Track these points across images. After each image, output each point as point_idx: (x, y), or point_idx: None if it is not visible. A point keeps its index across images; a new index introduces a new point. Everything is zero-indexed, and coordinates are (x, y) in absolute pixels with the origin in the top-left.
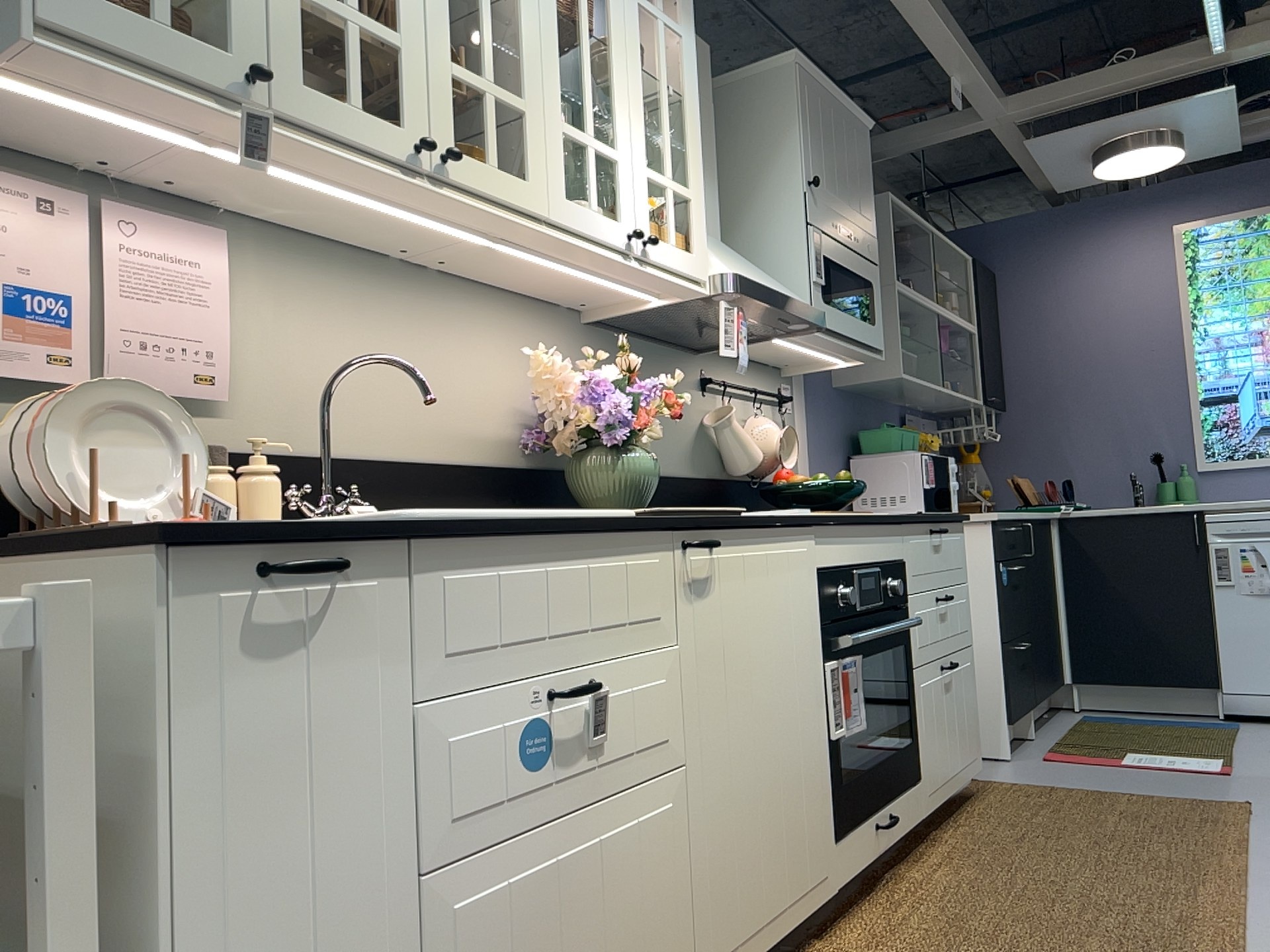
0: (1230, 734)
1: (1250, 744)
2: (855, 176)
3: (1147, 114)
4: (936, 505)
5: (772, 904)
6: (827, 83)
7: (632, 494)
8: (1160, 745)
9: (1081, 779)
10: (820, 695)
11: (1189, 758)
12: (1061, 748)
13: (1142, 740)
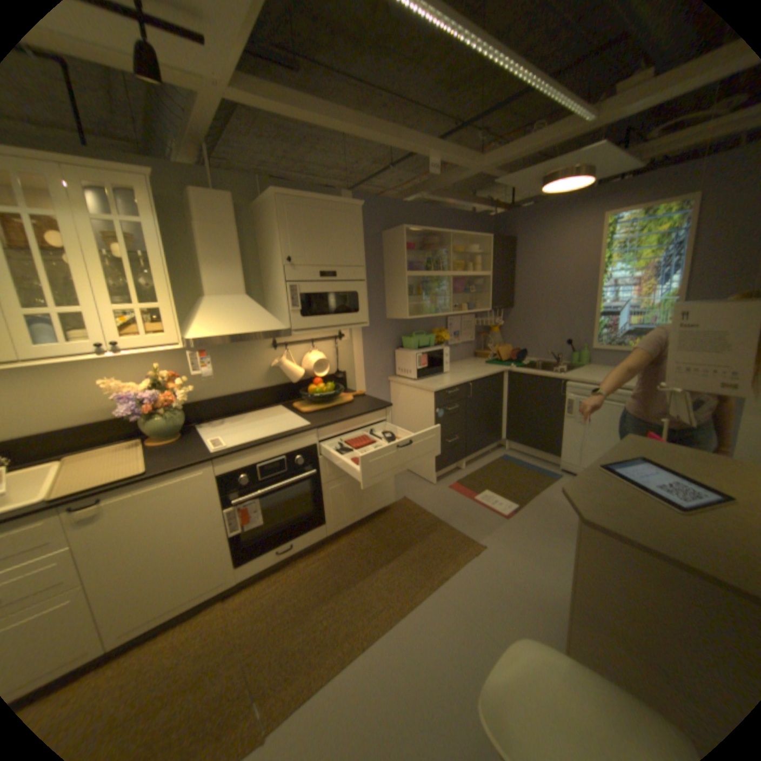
0: (547, 486)
1: (547, 497)
2: (340, 239)
3: (556, 160)
4: (425, 374)
5: (170, 606)
6: (307, 195)
7: (162, 432)
8: (506, 488)
9: (443, 508)
10: (216, 524)
11: (505, 502)
12: (463, 481)
13: (503, 482)
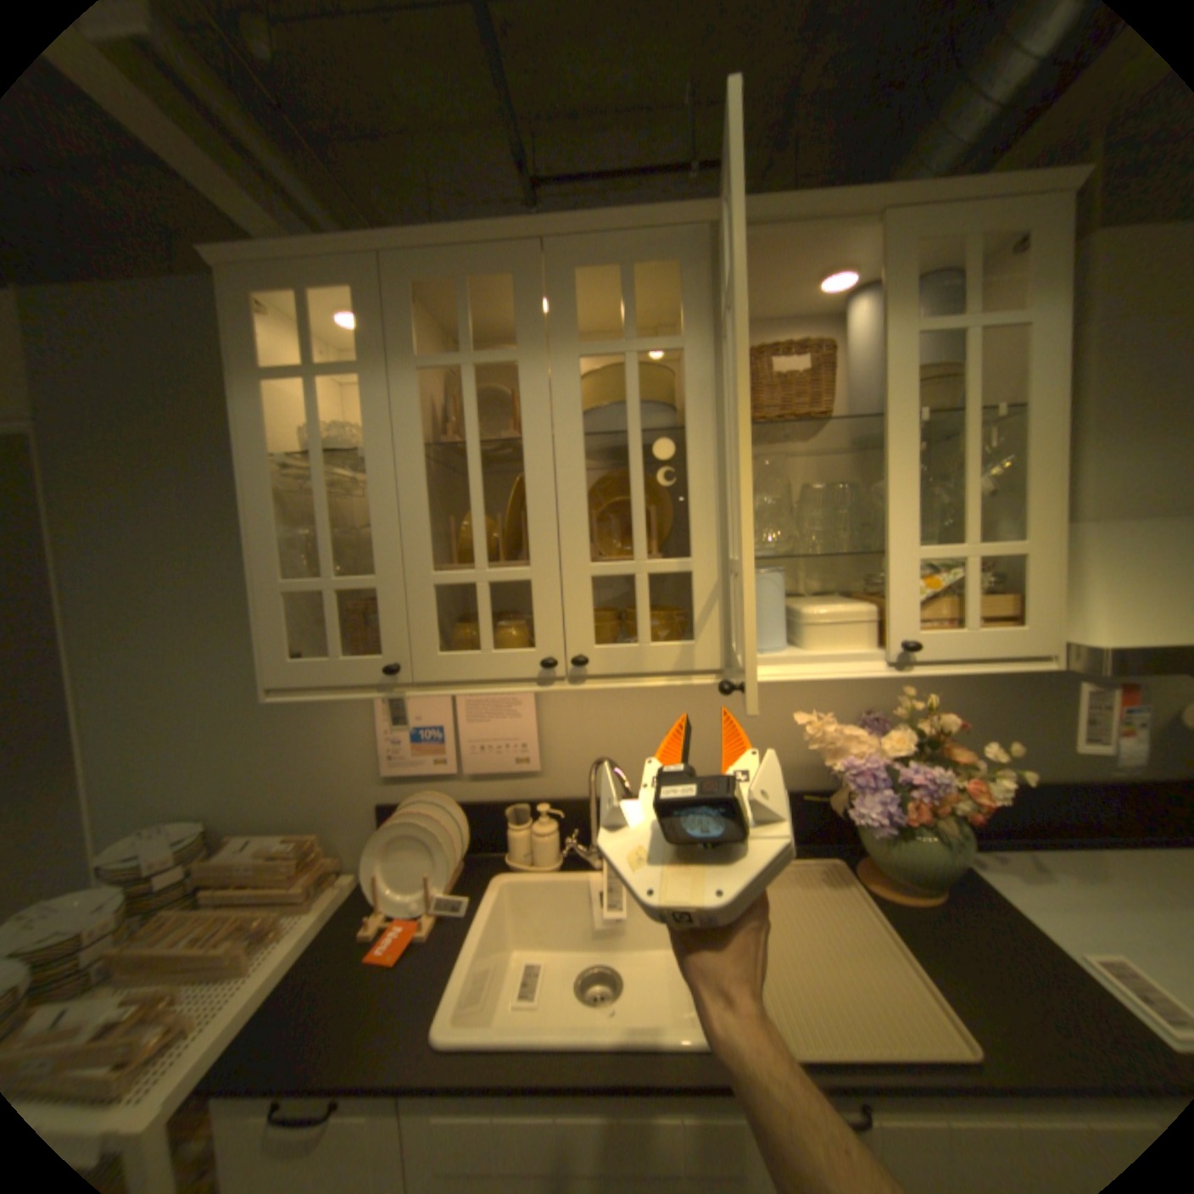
0: None
1: None
2: None
3: None
4: None
5: None
6: None
7: (923, 874)
8: None
9: None
10: None
11: None
12: None
13: None
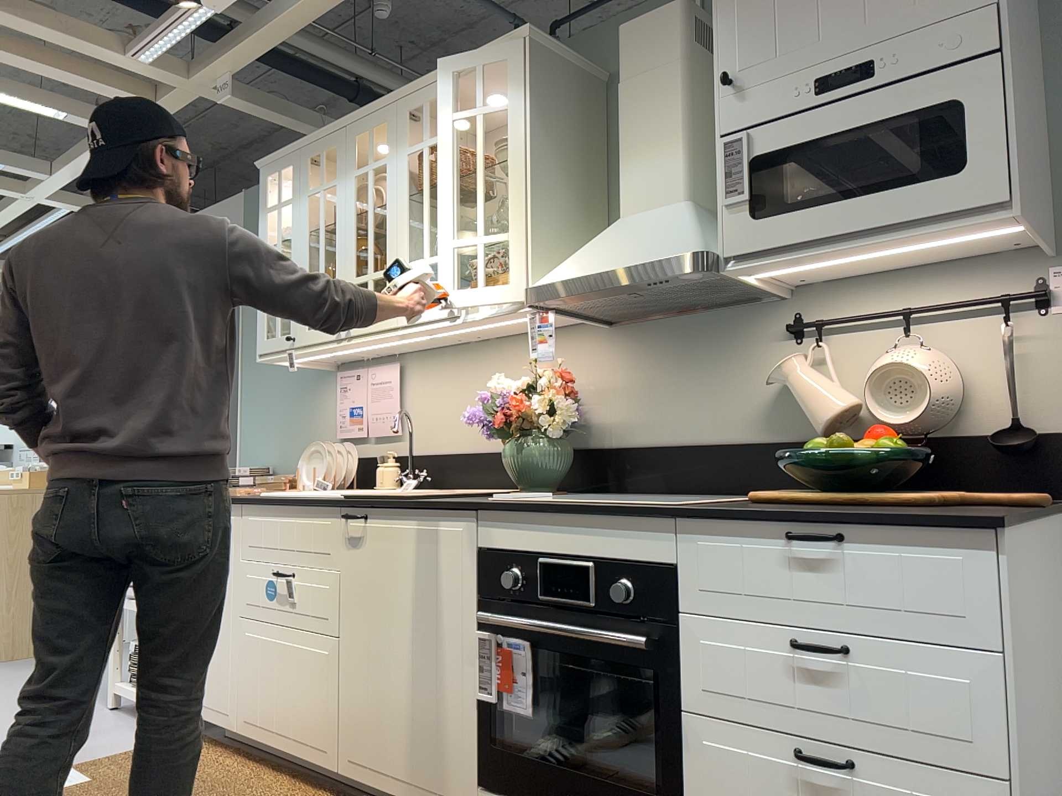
0: None
1: None
2: None
3: None
4: None
5: (396, 769)
6: None
7: (520, 473)
8: None
9: None
10: (466, 654)
11: None
12: None
13: None
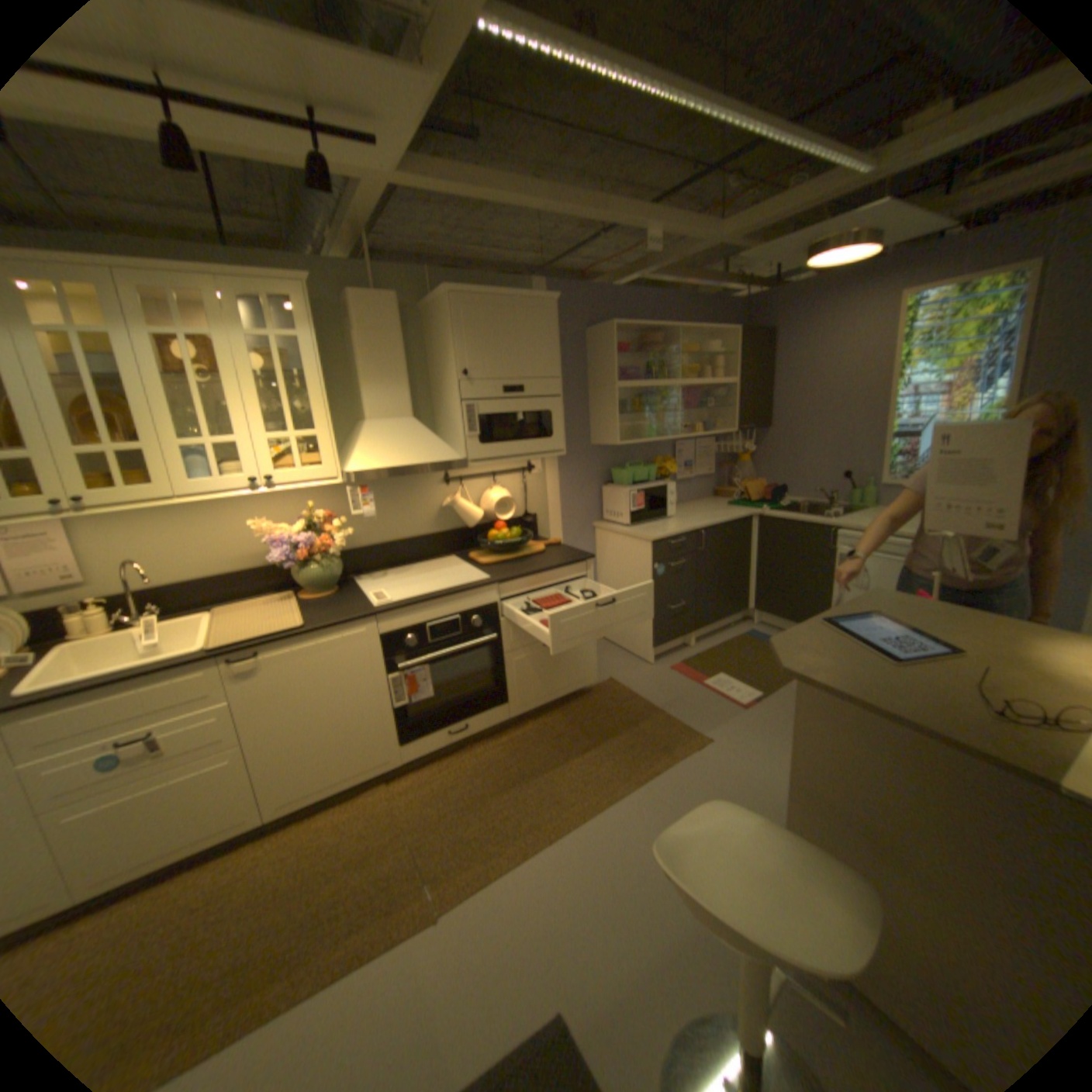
0: None
1: None
2: (529, 343)
3: (822, 226)
4: (642, 518)
5: (330, 780)
6: (488, 290)
7: (318, 582)
8: (749, 672)
9: (661, 693)
10: (381, 690)
11: (745, 689)
12: (691, 661)
13: (746, 664)
